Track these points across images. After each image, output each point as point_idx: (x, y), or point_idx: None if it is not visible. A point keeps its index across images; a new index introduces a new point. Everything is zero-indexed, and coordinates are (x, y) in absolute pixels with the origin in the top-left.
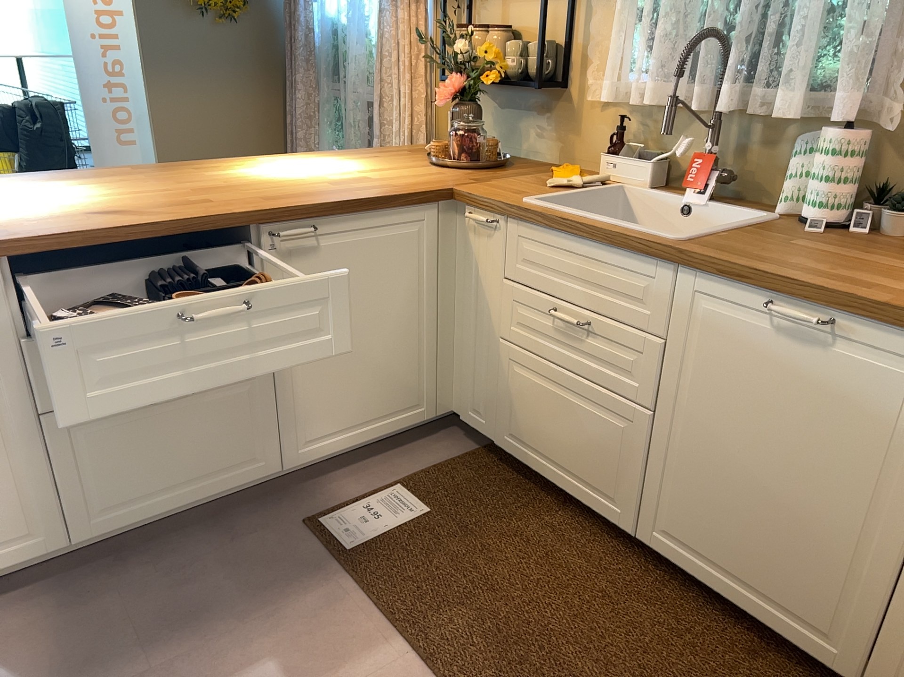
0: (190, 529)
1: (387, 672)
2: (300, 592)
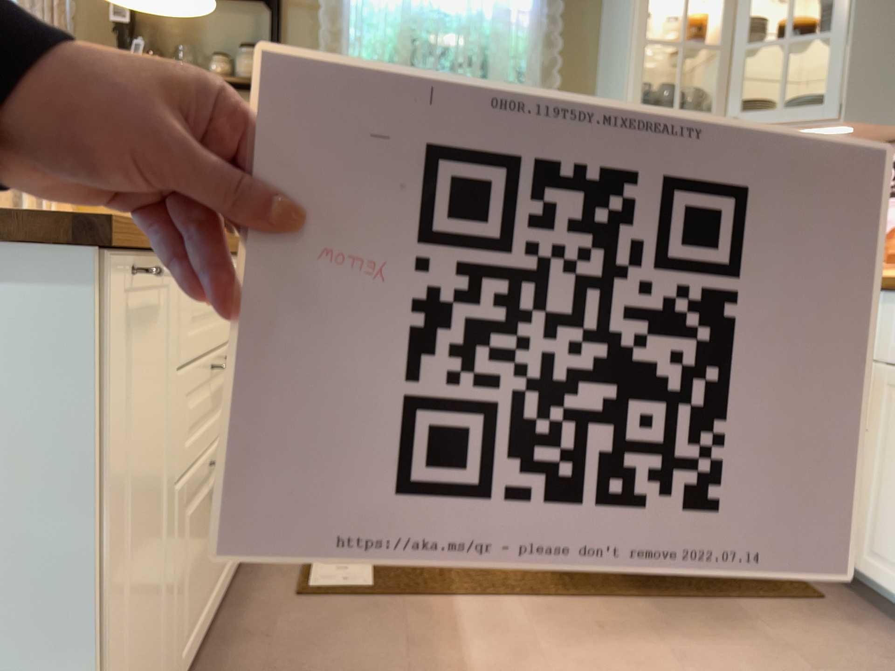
0: (201, 663)
1: (527, 615)
2: (394, 626)
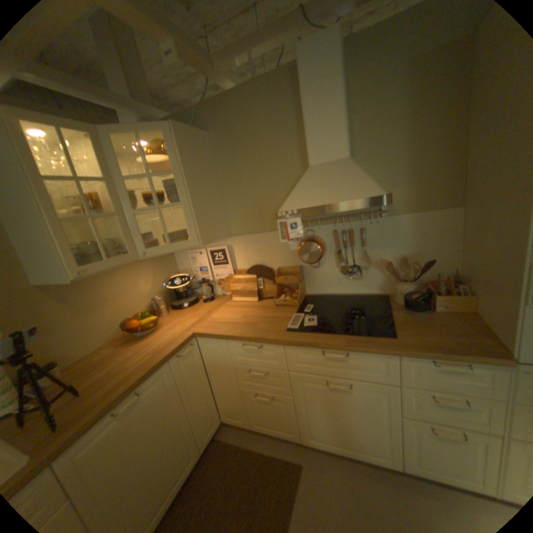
0: None
1: None
2: None
